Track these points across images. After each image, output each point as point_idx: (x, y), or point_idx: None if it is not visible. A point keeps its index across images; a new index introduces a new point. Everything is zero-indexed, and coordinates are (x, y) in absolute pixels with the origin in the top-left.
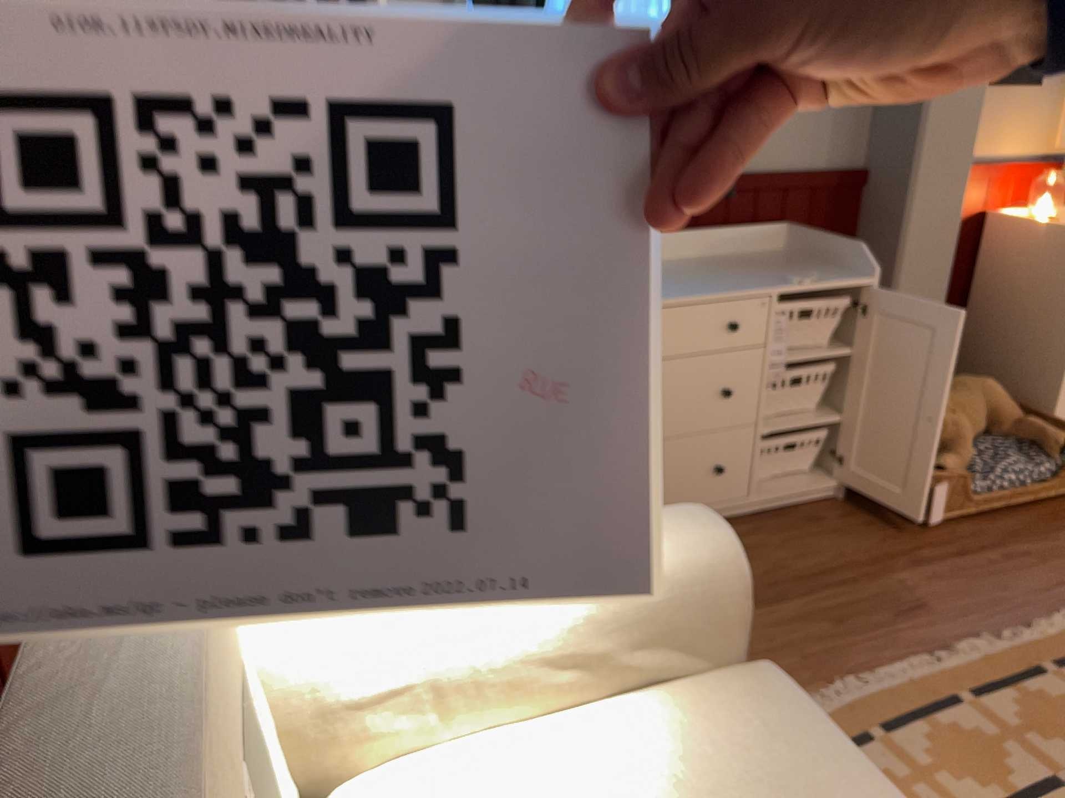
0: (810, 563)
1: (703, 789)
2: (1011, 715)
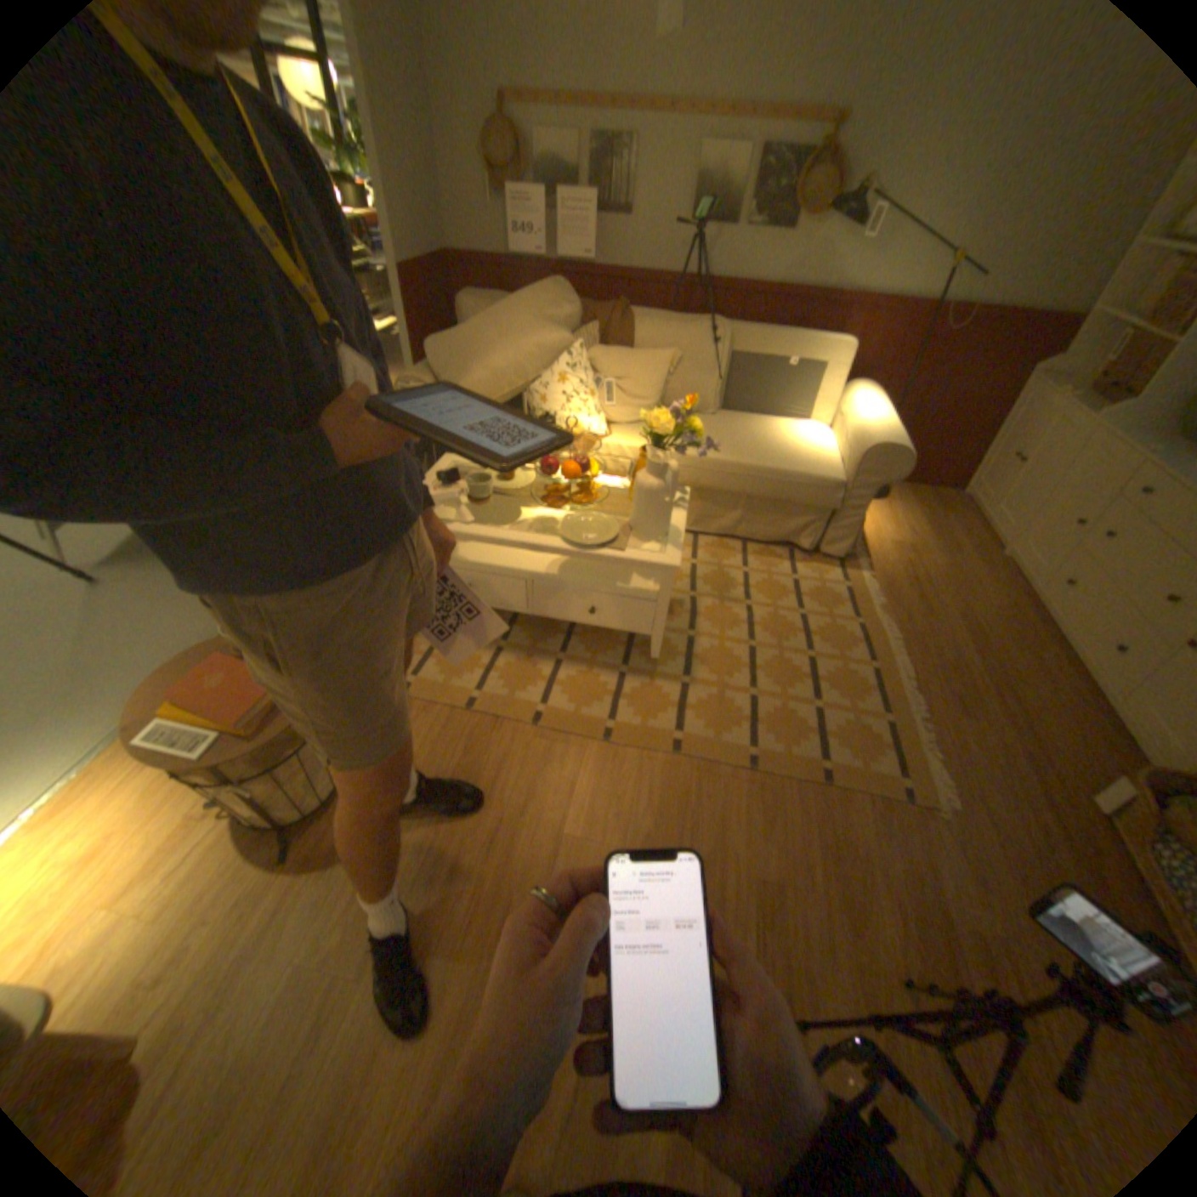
0: (1031, 701)
1: (799, 452)
2: (859, 674)
